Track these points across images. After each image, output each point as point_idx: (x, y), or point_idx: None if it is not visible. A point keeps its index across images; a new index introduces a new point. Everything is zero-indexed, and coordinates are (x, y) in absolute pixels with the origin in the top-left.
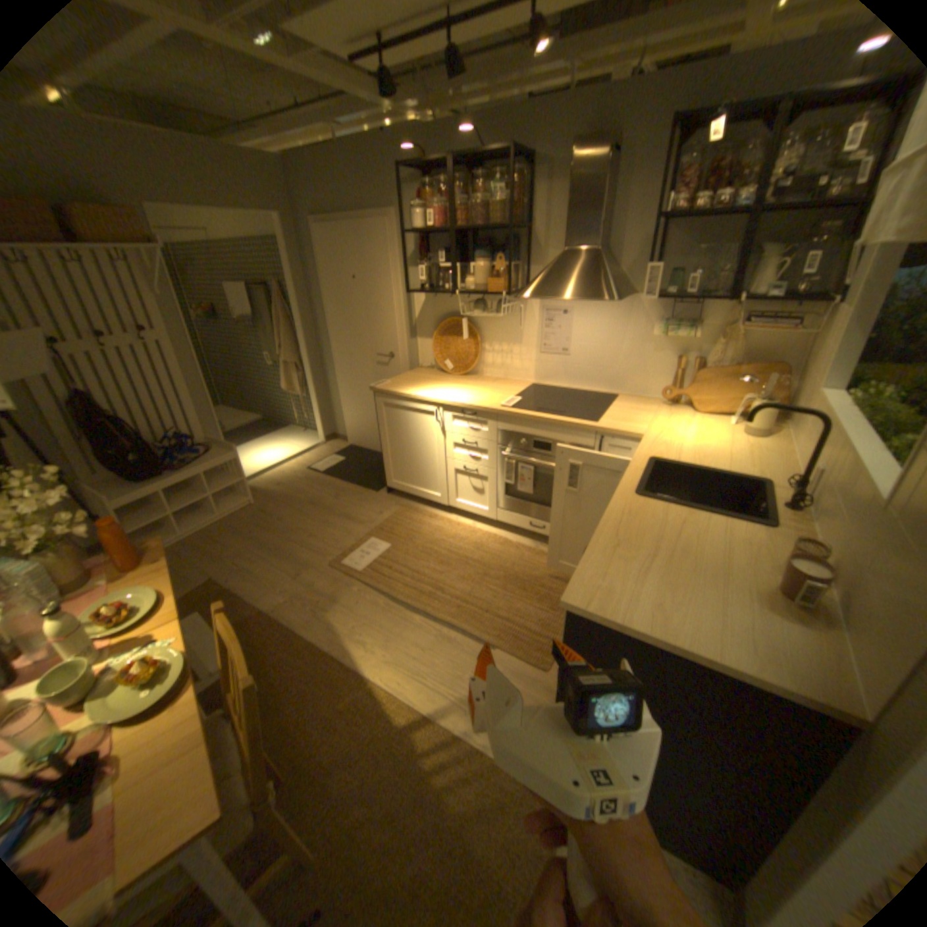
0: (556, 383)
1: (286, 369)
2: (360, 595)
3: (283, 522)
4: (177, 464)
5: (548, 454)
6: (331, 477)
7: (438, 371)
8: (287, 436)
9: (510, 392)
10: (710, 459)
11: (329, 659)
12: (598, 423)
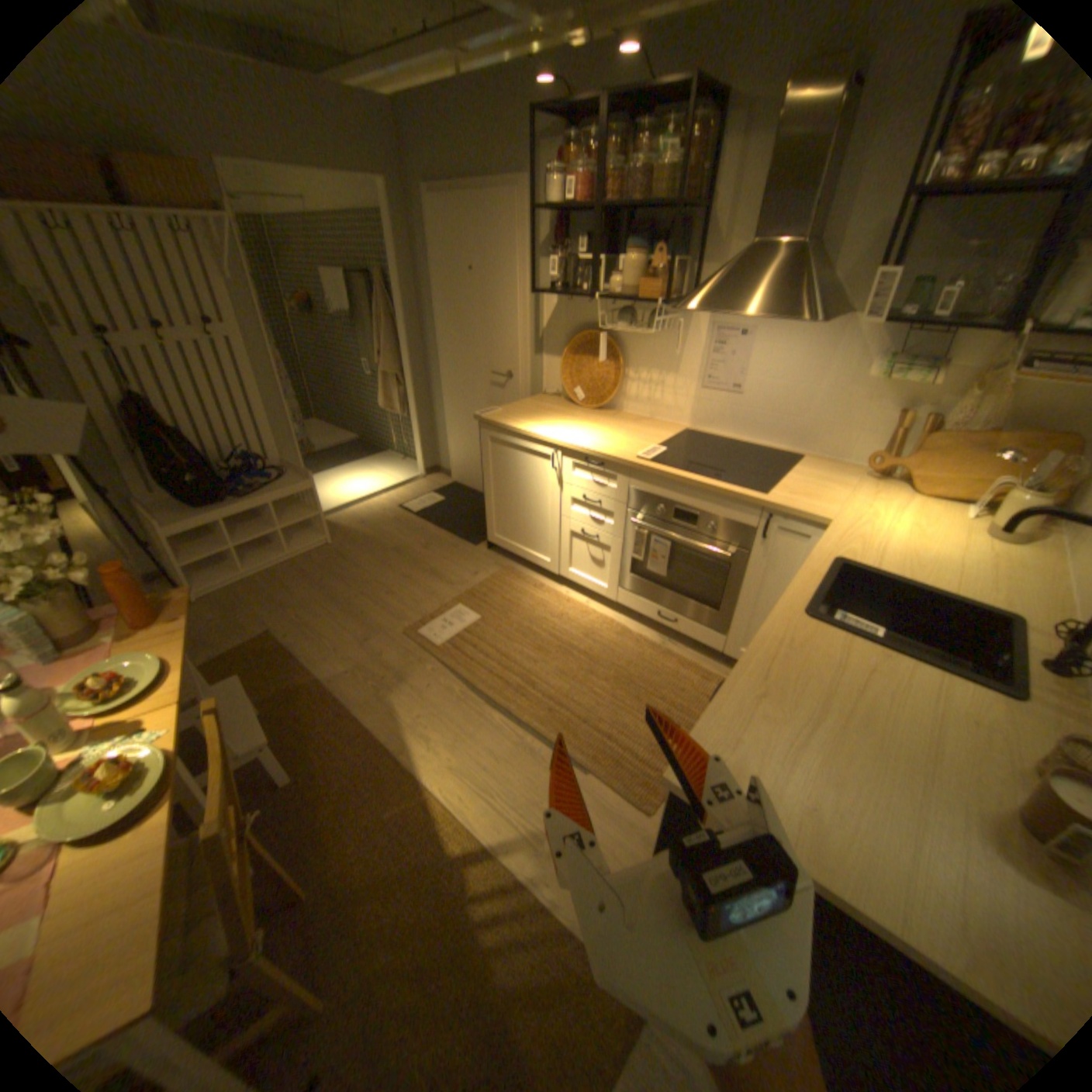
0: (719, 430)
1: (387, 382)
2: (435, 676)
3: (361, 571)
4: (245, 490)
5: (694, 529)
6: (425, 520)
7: (566, 400)
8: (383, 463)
9: (654, 438)
10: (929, 570)
11: (384, 753)
12: (768, 495)
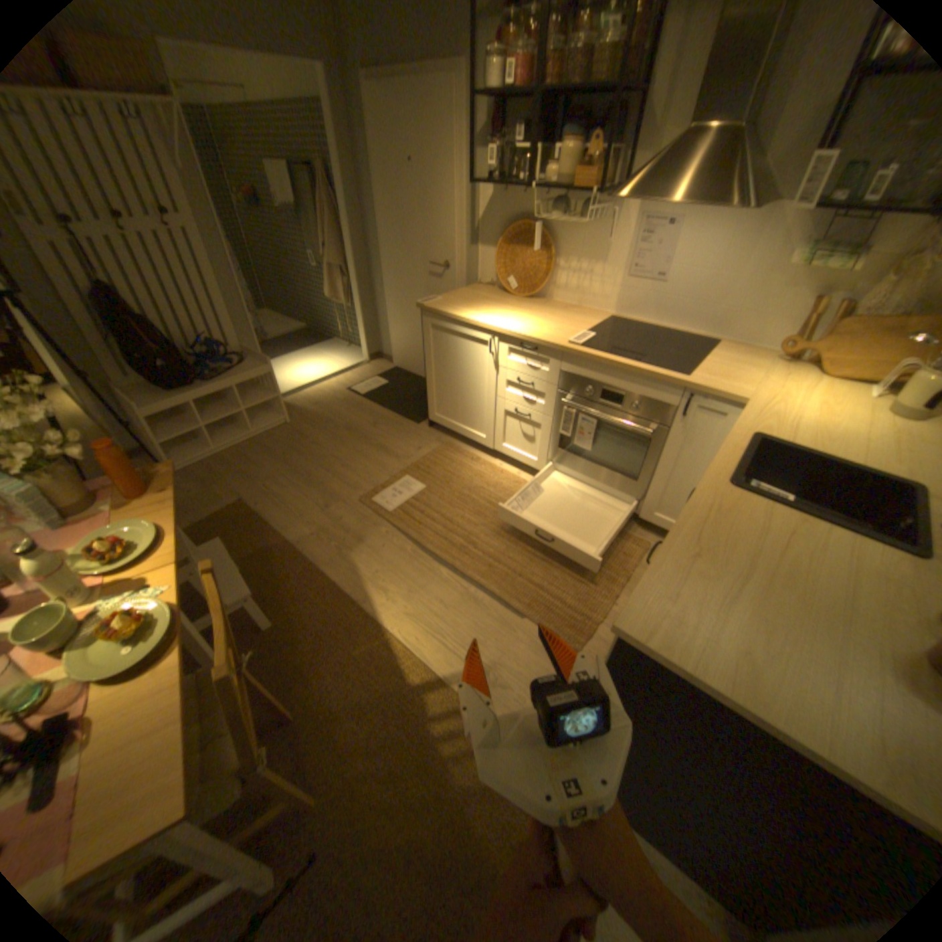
0: (642, 317)
1: (331, 273)
2: (389, 537)
3: (318, 447)
4: (210, 374)
5: (619, 408)
6: (371, 401)
7: (499, 289)
8: (331, 350)
9: (583, 324)
10: (839, 444)
11: (350, 602)
12: (691, 376)
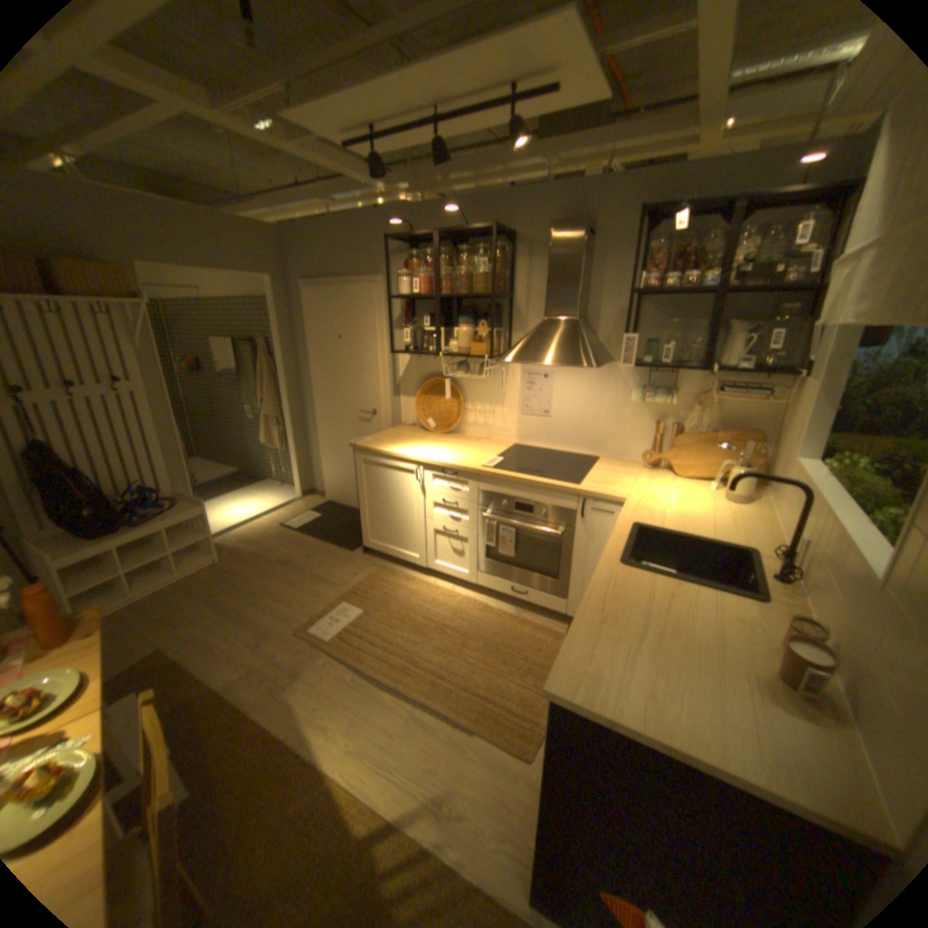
0: (538, 443)
1: (267, 423)
2: (326, 669)
3: (249, 584)
4: (138, 519)
5: (531, 516)
6: (305, 534)
7: (421, 429)
8: (263, 489)
9: (492, 452)
10: (695, 525)
11: (284, 749)
12: (580, 485)
